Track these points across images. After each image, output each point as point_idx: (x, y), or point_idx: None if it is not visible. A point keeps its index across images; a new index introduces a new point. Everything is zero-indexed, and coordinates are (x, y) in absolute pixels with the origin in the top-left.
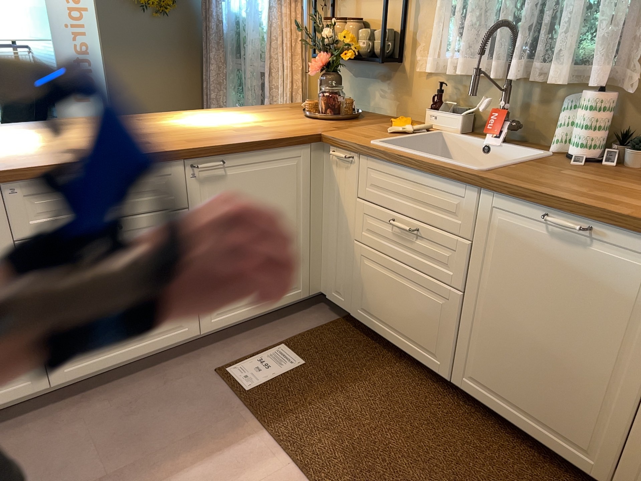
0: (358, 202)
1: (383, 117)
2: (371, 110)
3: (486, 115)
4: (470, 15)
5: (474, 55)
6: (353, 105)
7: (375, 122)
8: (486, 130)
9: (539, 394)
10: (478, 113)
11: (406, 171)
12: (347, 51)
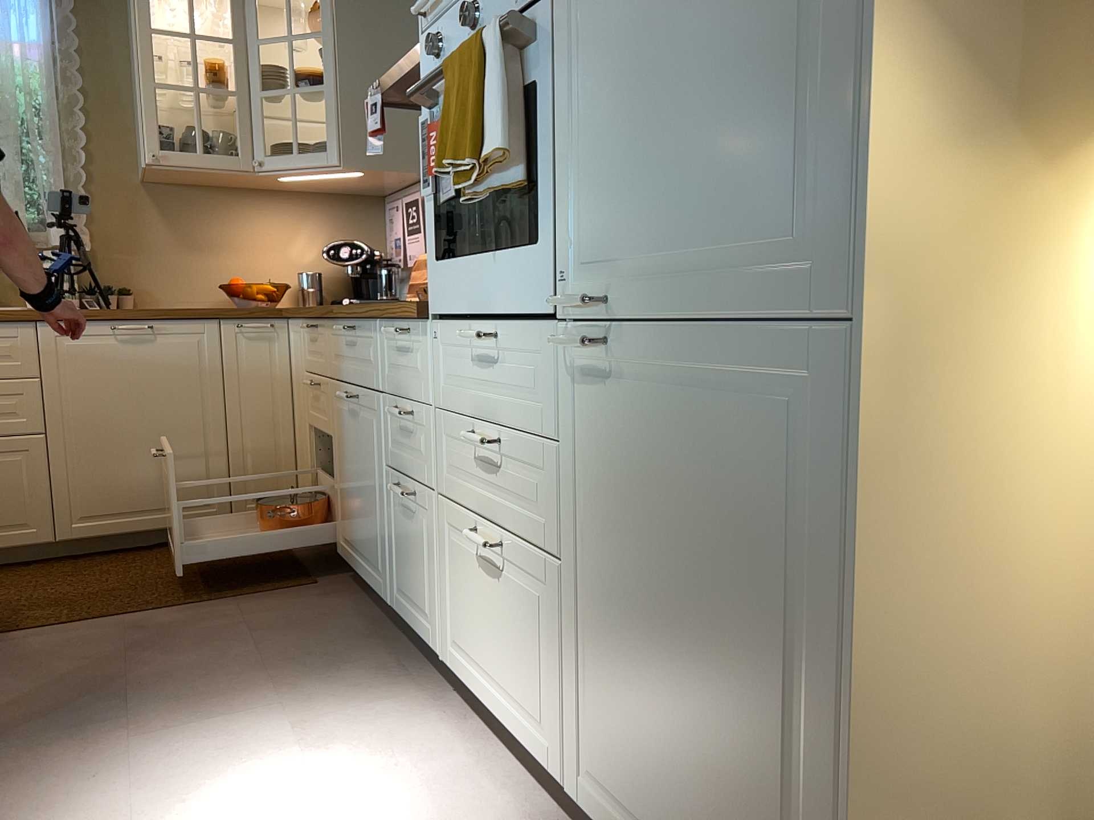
0: None
1: None
2: None
3: None
4: None
5: None
6: None
7: None
8: None
9: (155, 484)
10: None
11: None
12: None
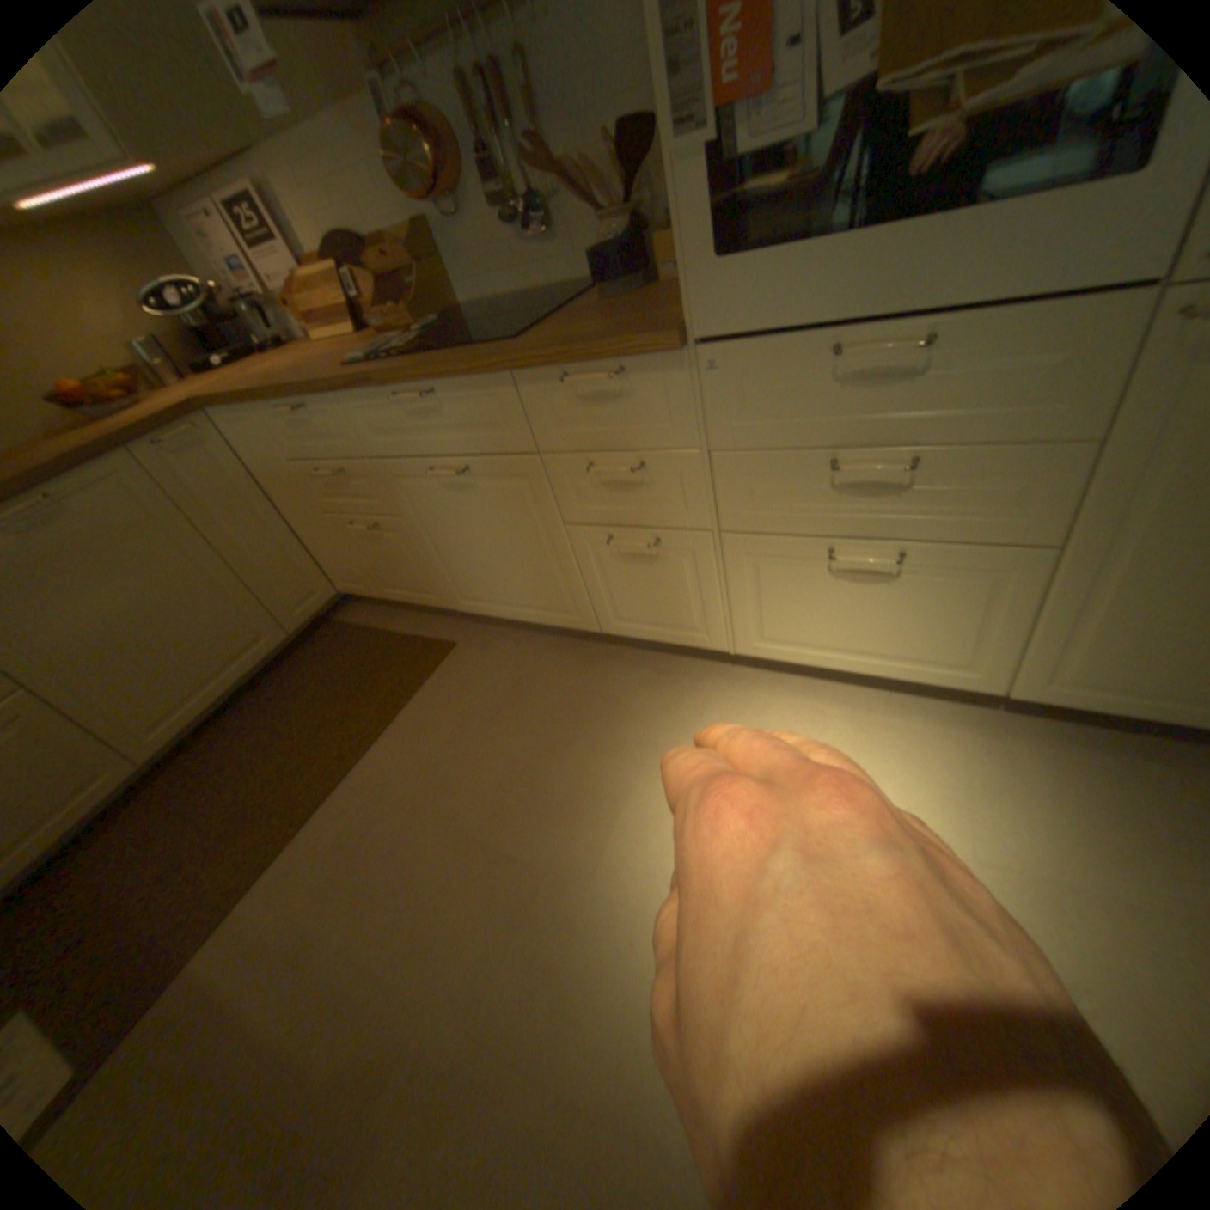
0: None
1: None
2: None
3: None
4: None
5: None
6: None
7: None
8: None
9: (196, 654)
10: None
11: None
12: None
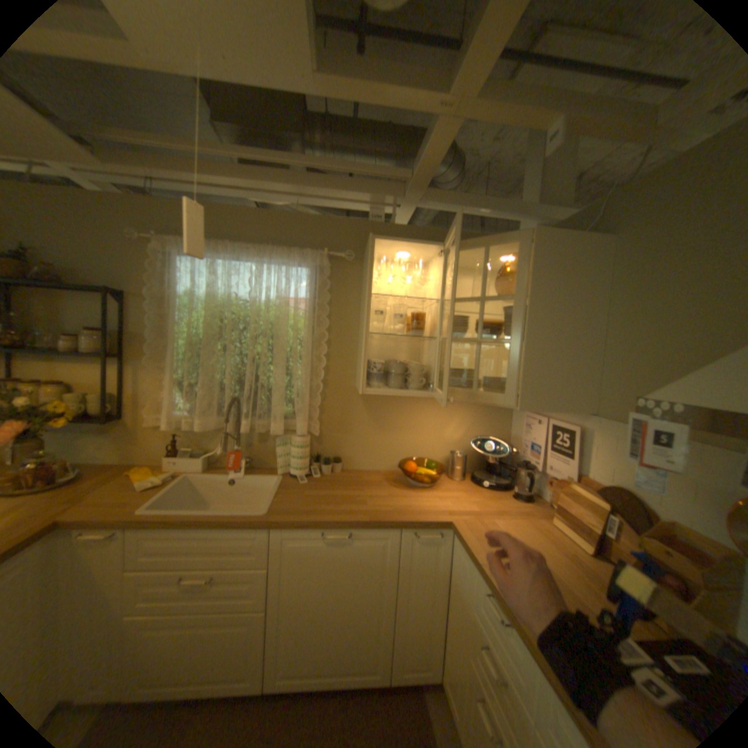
0: (126, 577)
1: (107, 469)
2: (85, 462)
3: (219, 453)
4: (201, 388)
5: (209, 416)
6: (65, 463)
7: (106, 478)
8: (229, 468)
9: (337, 656)
10: (212, 452)
11: (191, 532)
12: (59, 418)
